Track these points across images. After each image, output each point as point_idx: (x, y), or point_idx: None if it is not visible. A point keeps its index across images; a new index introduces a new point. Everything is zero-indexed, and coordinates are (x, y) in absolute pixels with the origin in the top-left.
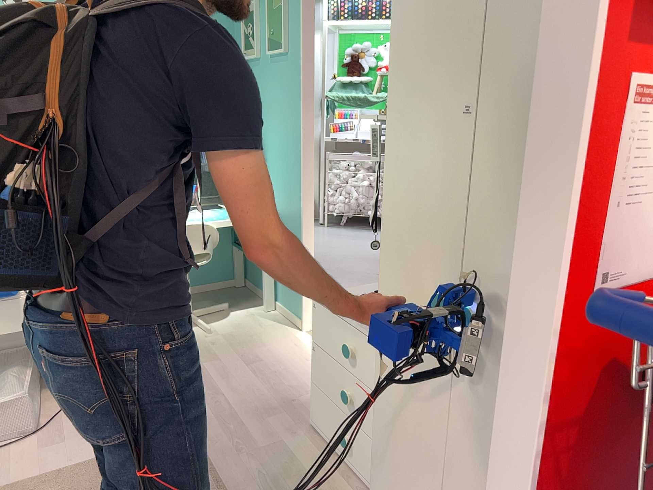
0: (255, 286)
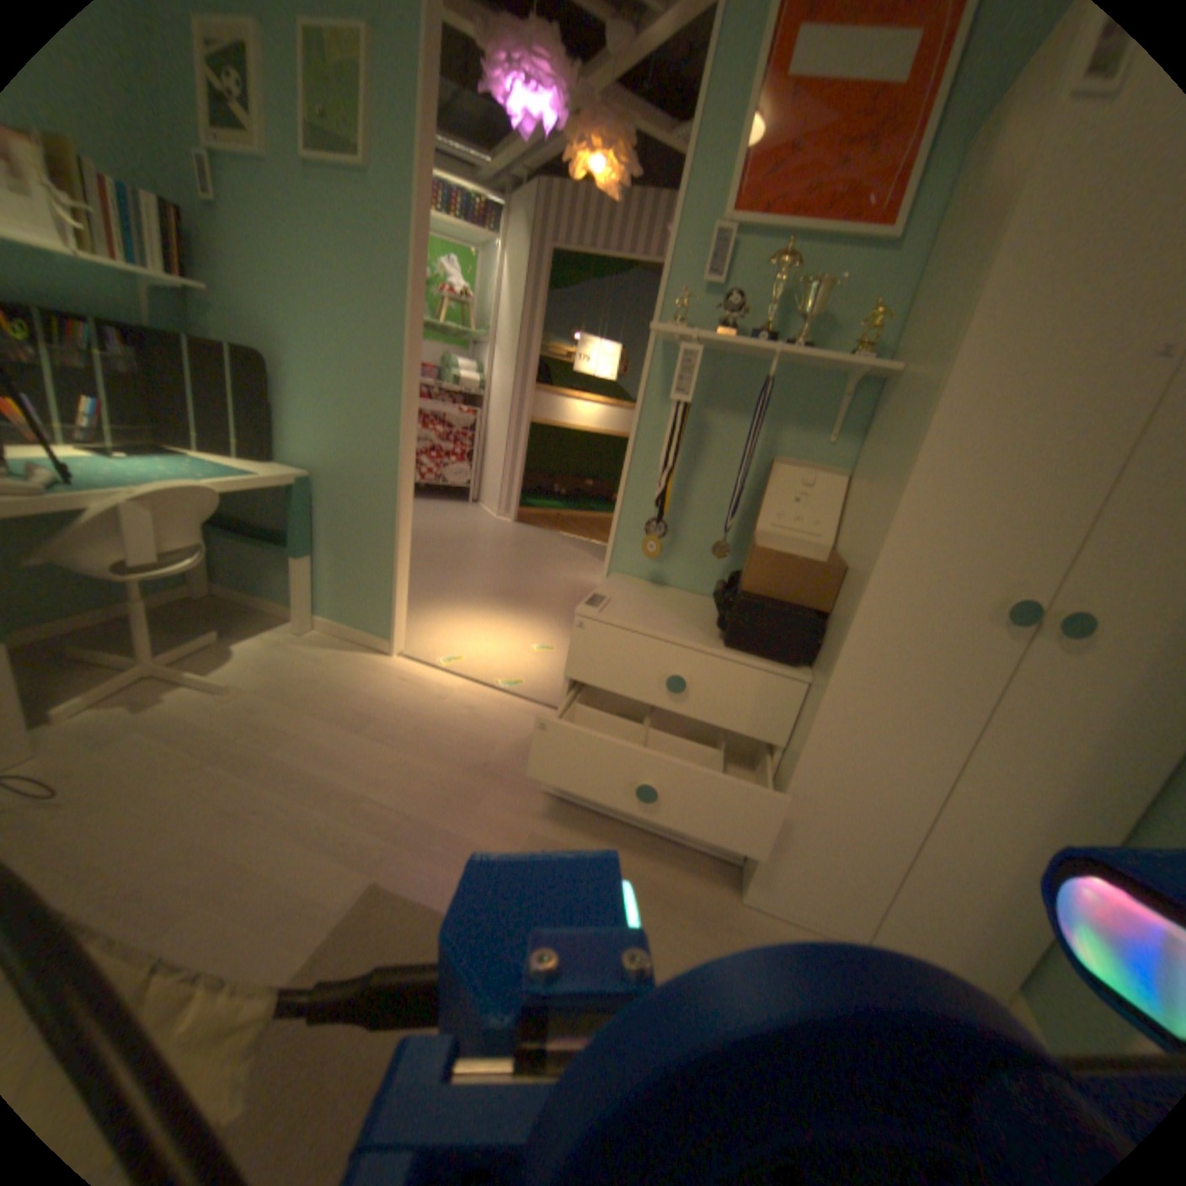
0: (245, 595)
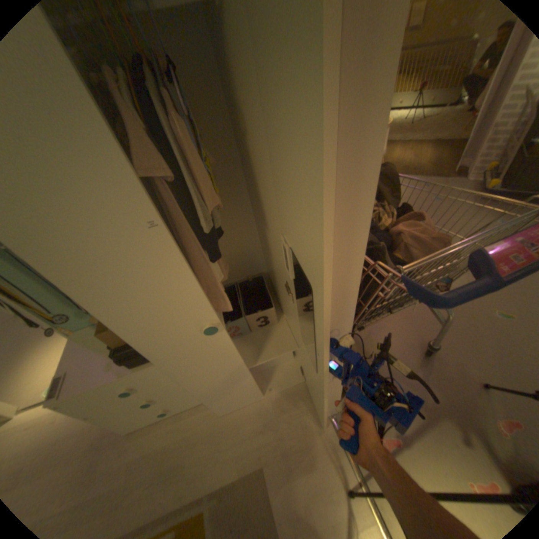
0: None
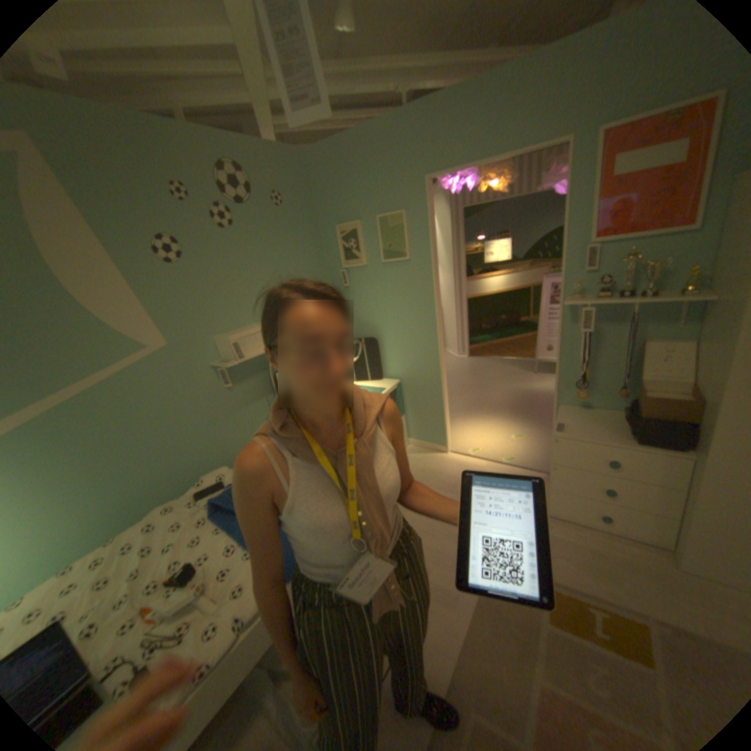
0: None
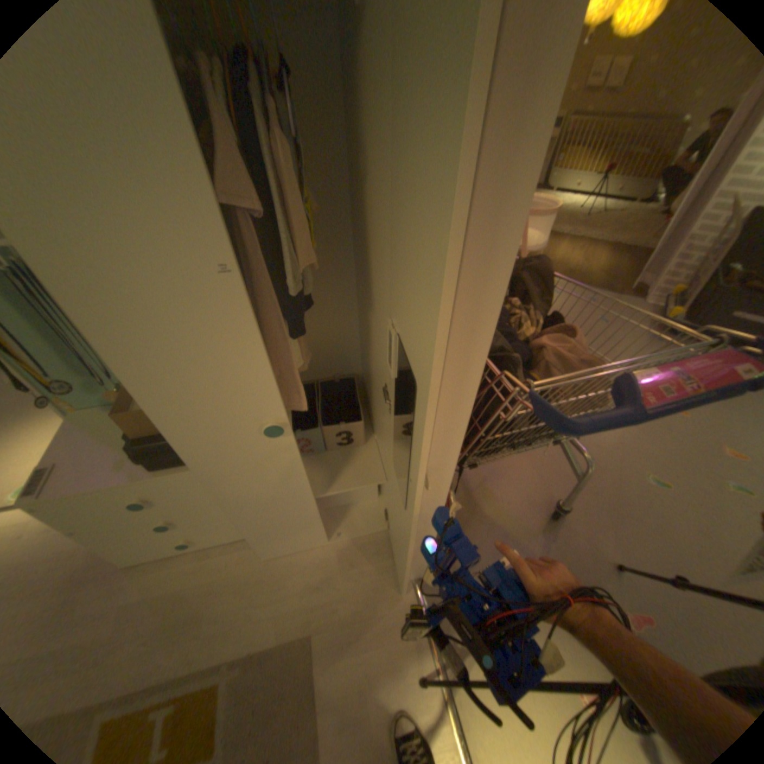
0: None
